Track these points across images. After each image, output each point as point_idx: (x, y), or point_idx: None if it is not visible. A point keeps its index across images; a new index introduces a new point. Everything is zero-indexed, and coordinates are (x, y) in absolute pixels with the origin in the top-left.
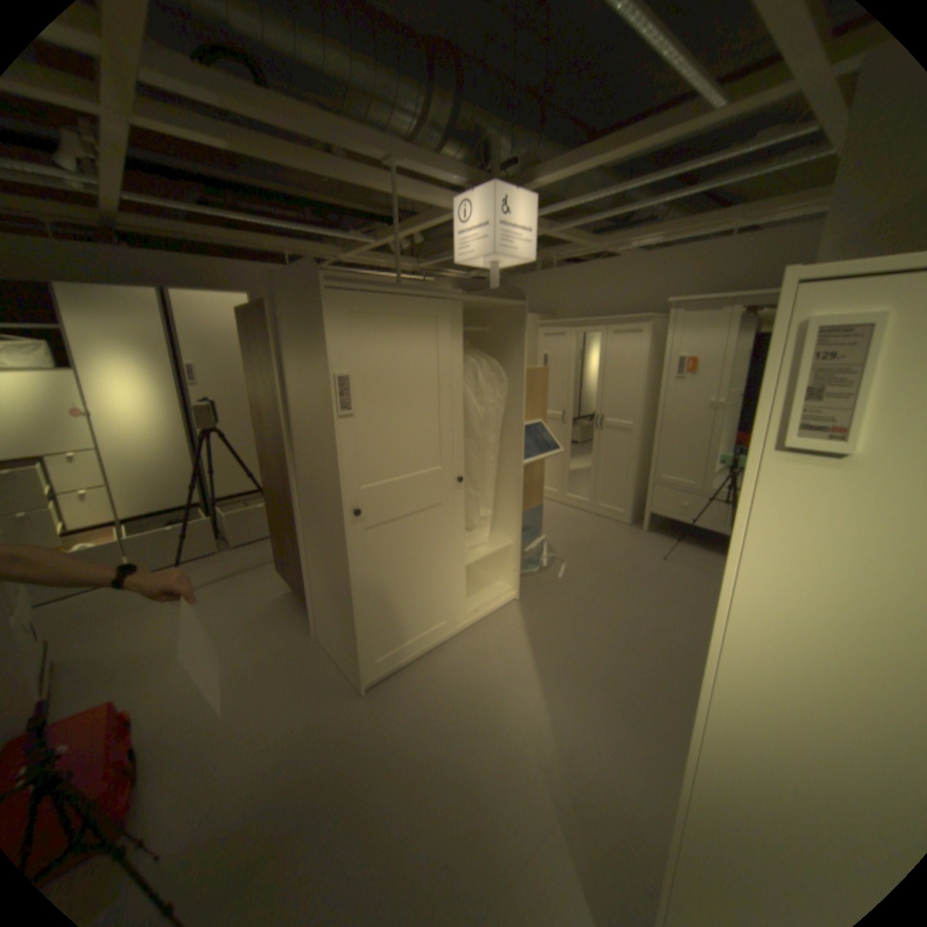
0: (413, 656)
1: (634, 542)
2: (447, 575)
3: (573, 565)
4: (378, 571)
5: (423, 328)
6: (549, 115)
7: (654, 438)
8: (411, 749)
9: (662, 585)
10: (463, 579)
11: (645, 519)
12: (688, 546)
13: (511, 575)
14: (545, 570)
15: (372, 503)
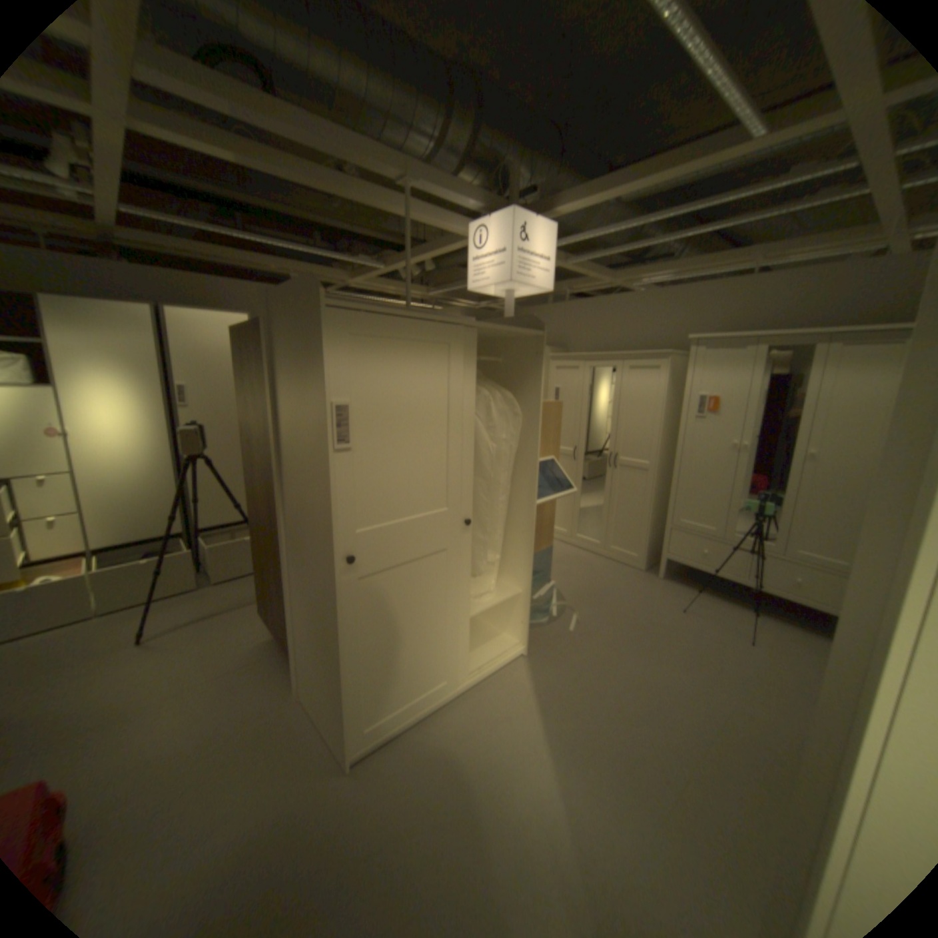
0: (407, 724)
1: (650, 591)
2: (449, 630)
3: (585, 615)
4: (371, 626)
5: (434, 356)
6: (570, 146)
7: (671, 479)
8: (400, 848)
9: (684, 643)
10: (466, 633)
11: (660, 565)
12: (709, 597)
13: (519, 628)
14: (555, 621)
15: (368, 548)
